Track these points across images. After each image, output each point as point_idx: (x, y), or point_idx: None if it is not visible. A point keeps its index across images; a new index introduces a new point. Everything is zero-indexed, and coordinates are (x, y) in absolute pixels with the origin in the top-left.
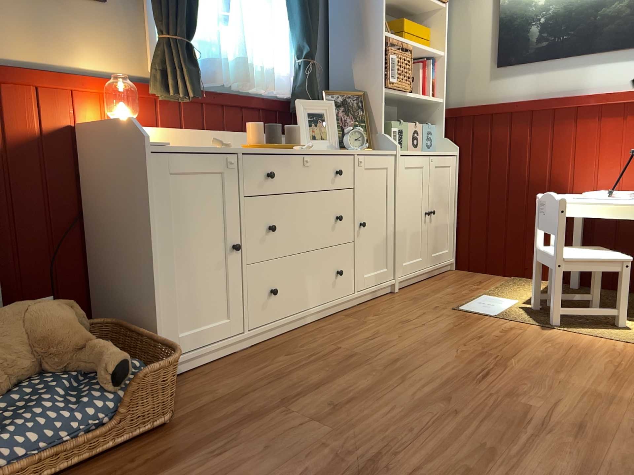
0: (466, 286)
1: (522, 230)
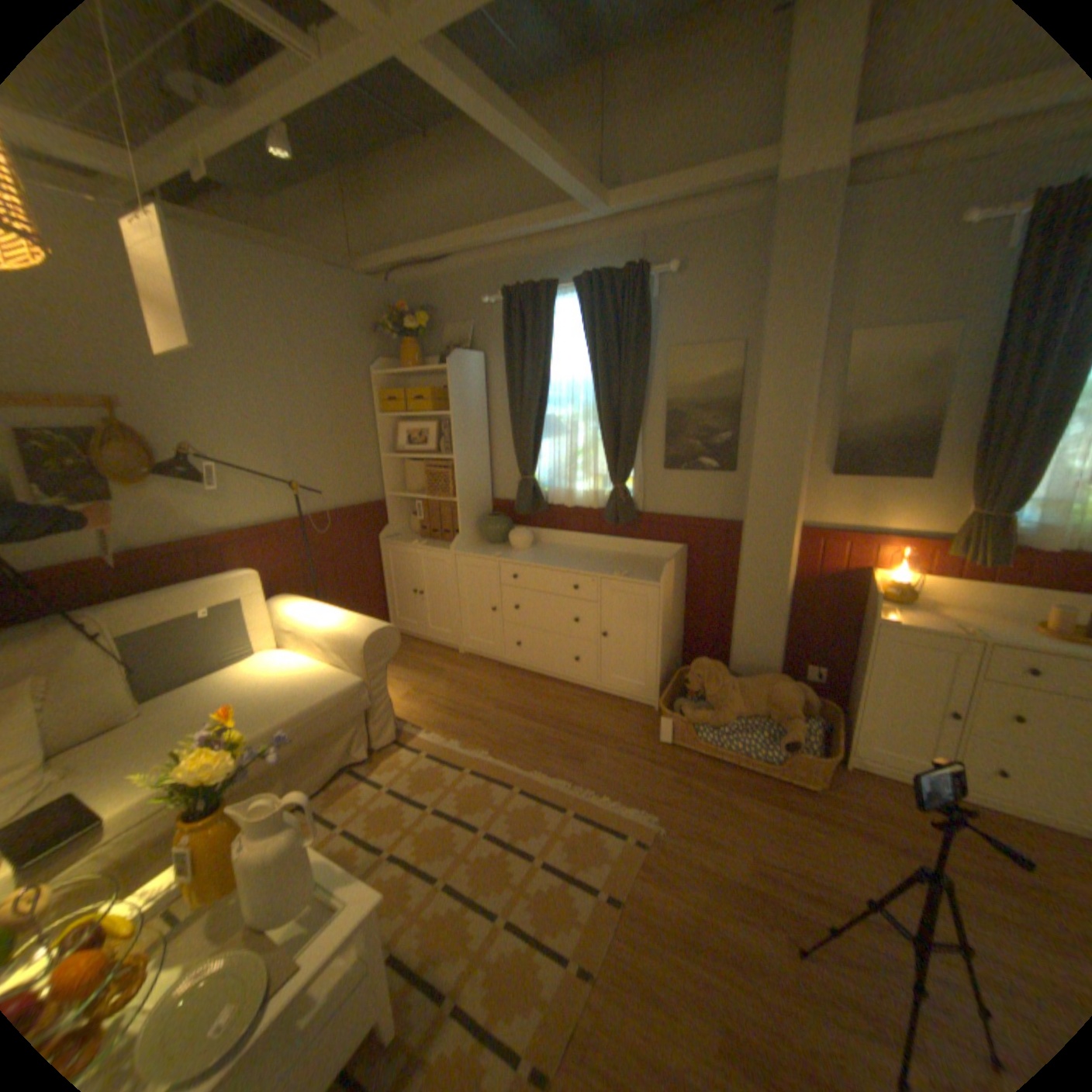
0: None
1: None
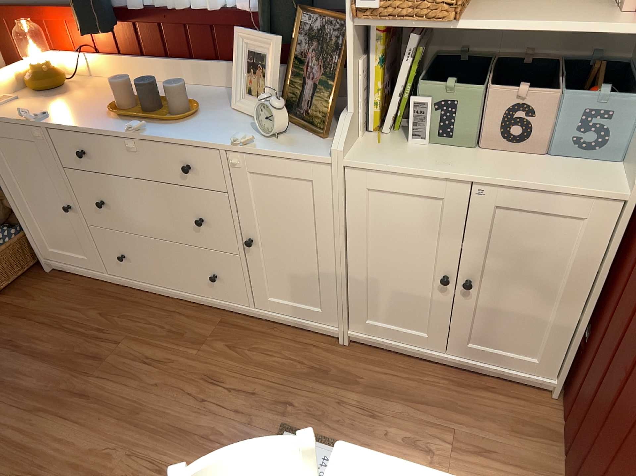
0: (437, 427)
1: (596, 469)
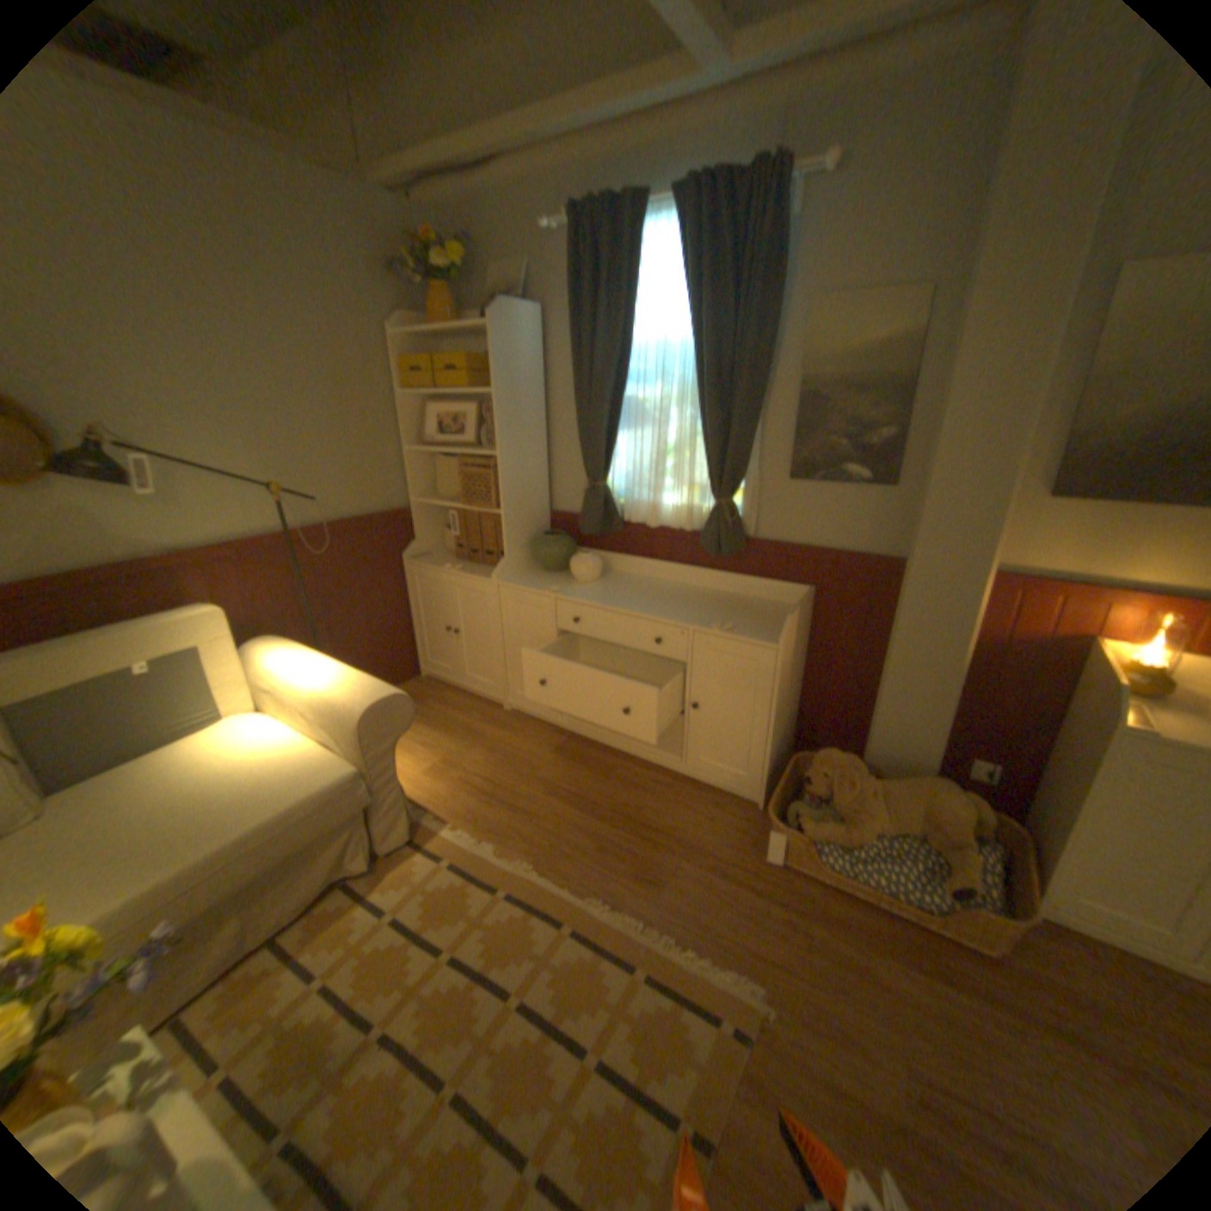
0: None
1: None
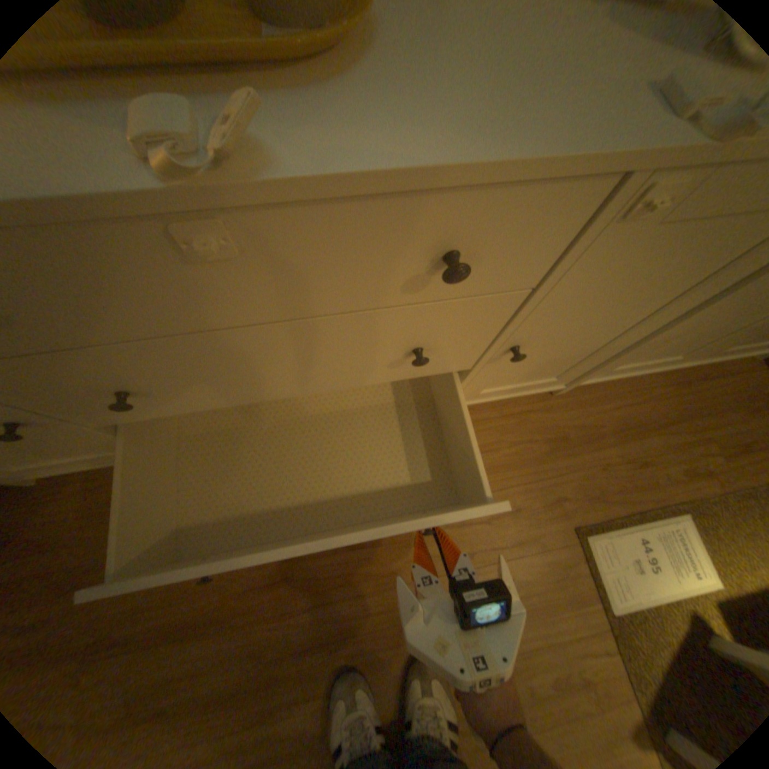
0: (704, 448)
1: None
